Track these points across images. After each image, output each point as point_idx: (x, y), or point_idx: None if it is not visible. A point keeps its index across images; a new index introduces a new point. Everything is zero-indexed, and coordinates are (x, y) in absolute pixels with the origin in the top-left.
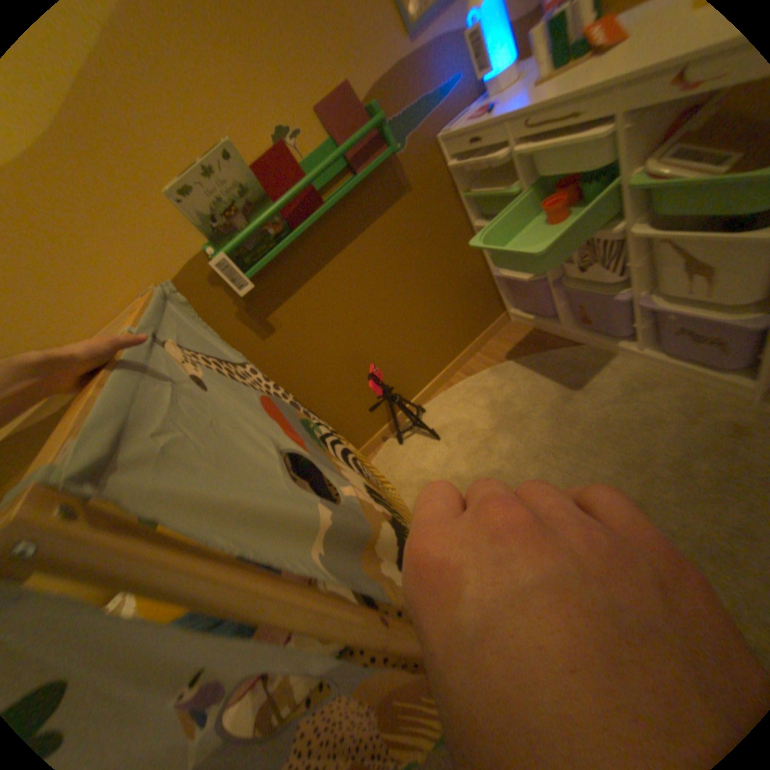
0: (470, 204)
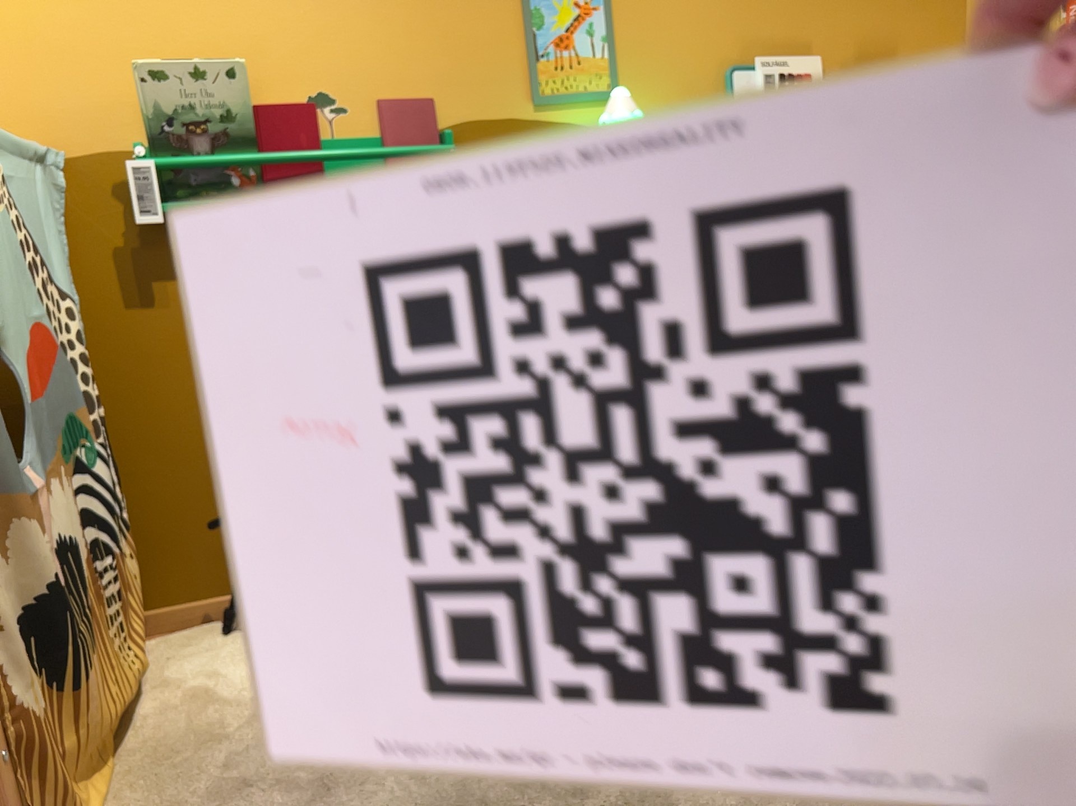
0: None
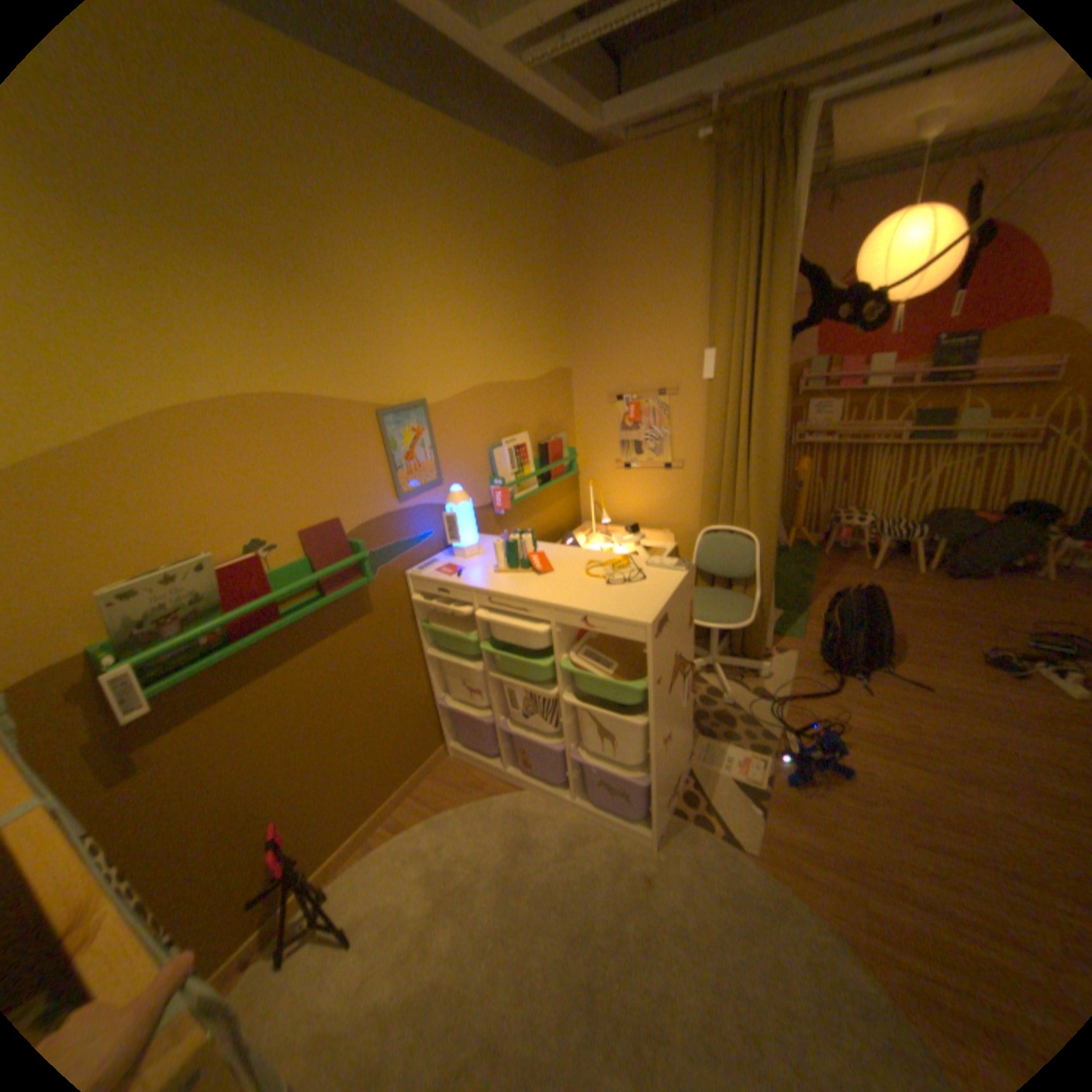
0: (425, 634)
